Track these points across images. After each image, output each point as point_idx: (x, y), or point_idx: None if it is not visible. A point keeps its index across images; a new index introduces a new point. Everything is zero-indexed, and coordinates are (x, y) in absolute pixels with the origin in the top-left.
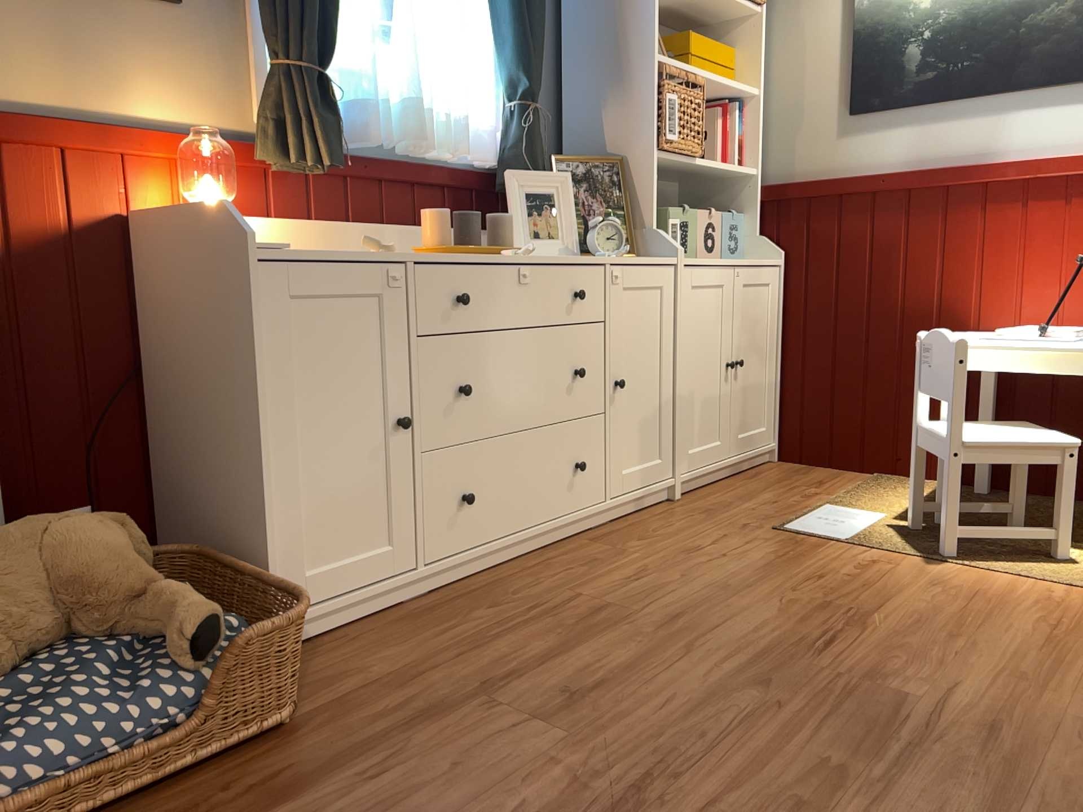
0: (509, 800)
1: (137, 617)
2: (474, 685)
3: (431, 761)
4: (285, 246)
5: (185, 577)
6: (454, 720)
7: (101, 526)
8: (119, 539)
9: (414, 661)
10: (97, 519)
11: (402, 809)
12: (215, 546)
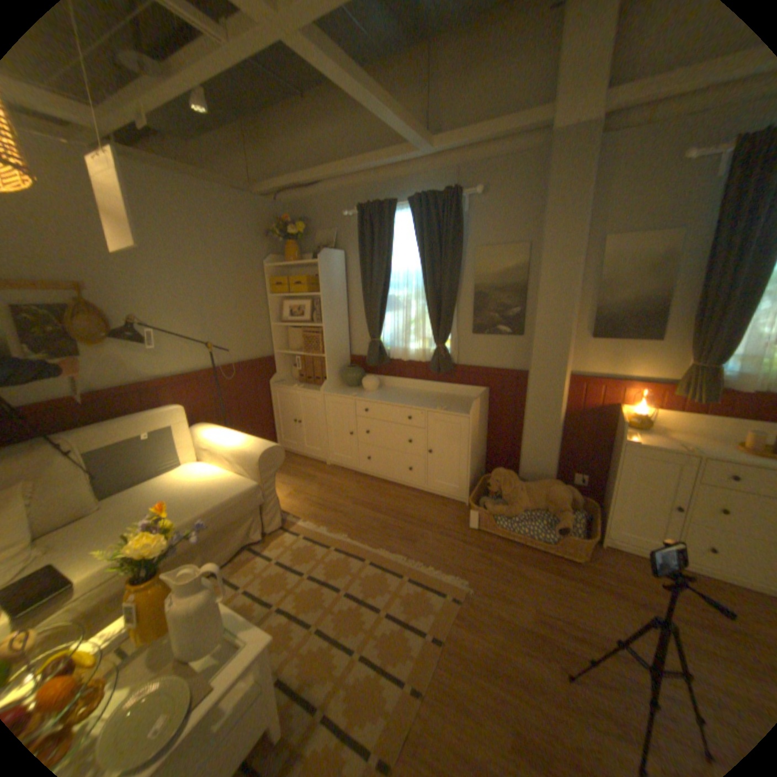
0: (602, 626)
1: (561, 516)
2: (643, 602)
3: (600, 602)
4: (641, 442)
5: (594, 511)
6: (622, 602)
7: (565, 491)
8: (568, 496)
9: (639, 581)
10: (567, 488)
11: (579, 602)
12: (607, 508)
